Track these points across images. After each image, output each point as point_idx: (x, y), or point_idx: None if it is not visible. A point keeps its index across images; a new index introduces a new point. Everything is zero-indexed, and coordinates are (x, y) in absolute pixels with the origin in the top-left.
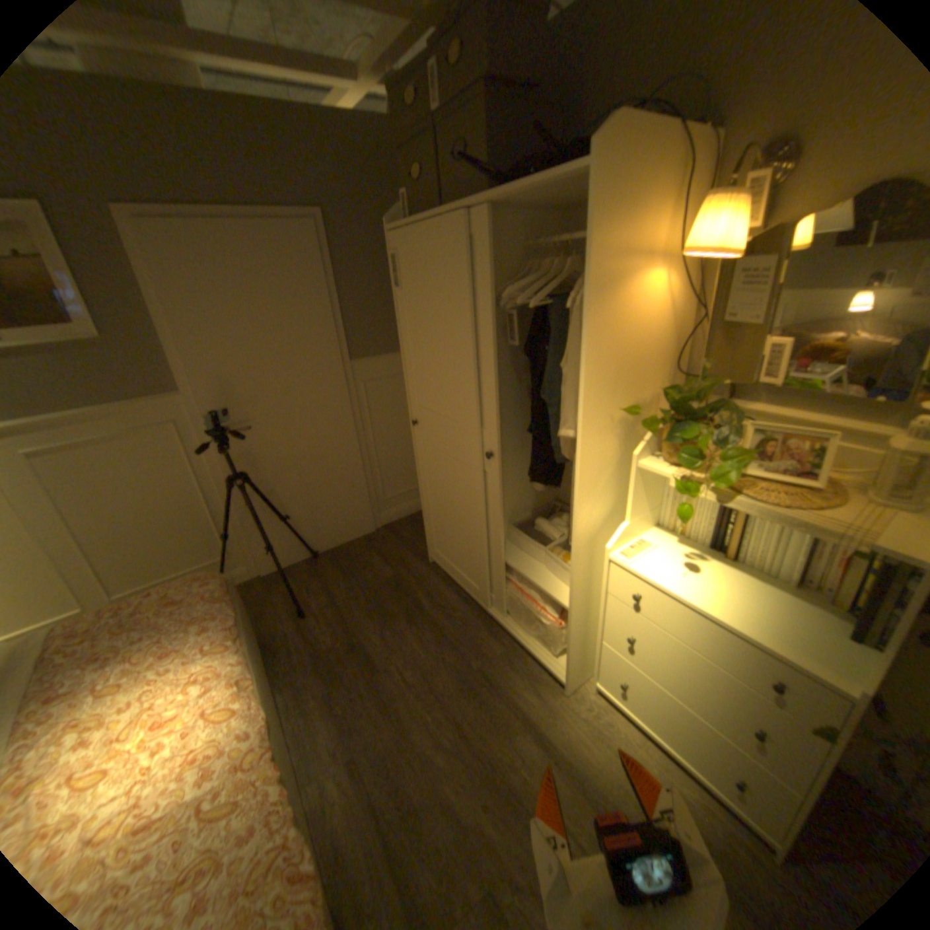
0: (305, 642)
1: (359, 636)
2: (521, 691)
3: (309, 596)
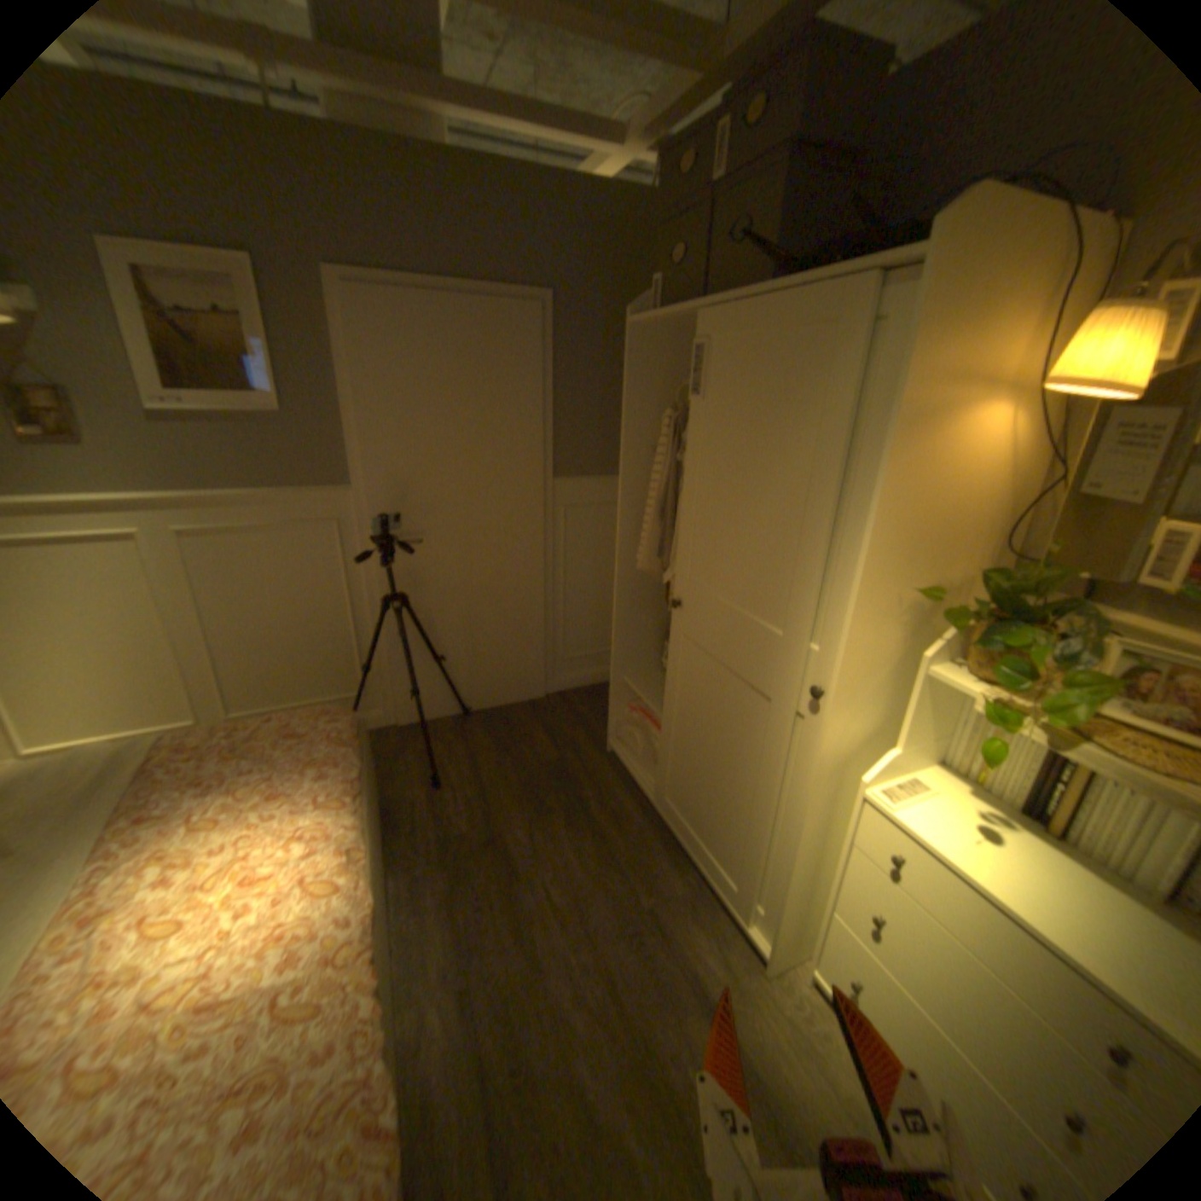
0: (435, 819)
1: (503, 826)
2: (705, 954)
3: (451, 761)
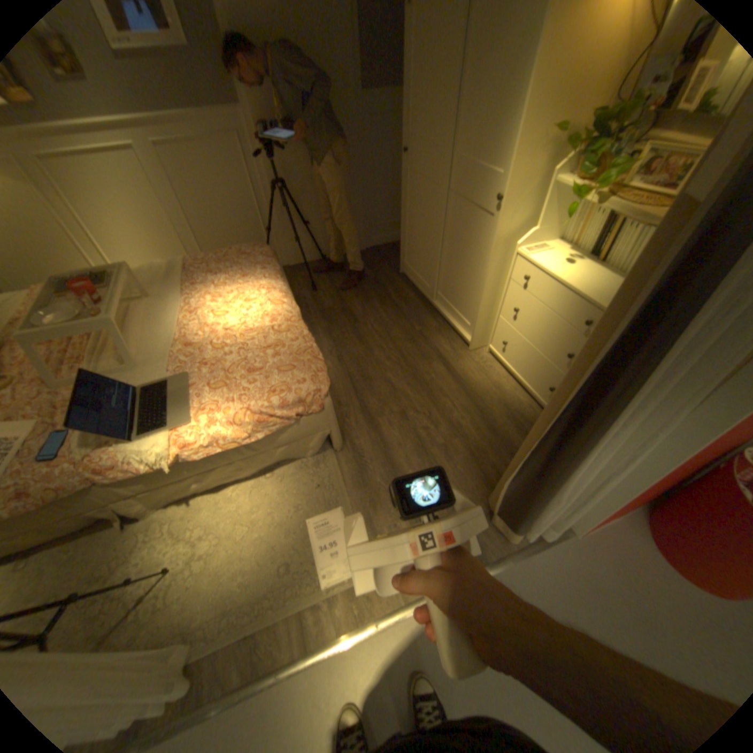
0: (316, 303)
1: (349, 304)
2: (443, 344)
3: (319, 280)
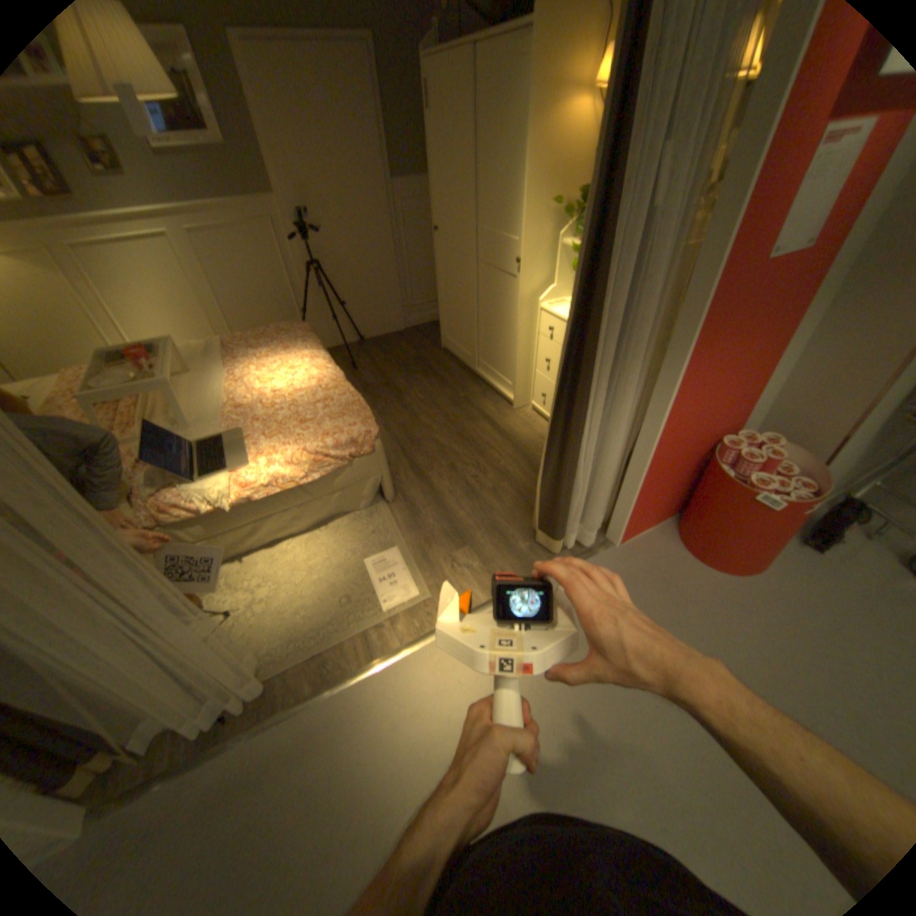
0: (358, 380)
1: (392, 379)
2: (488, 406)
3: (360, 360)
